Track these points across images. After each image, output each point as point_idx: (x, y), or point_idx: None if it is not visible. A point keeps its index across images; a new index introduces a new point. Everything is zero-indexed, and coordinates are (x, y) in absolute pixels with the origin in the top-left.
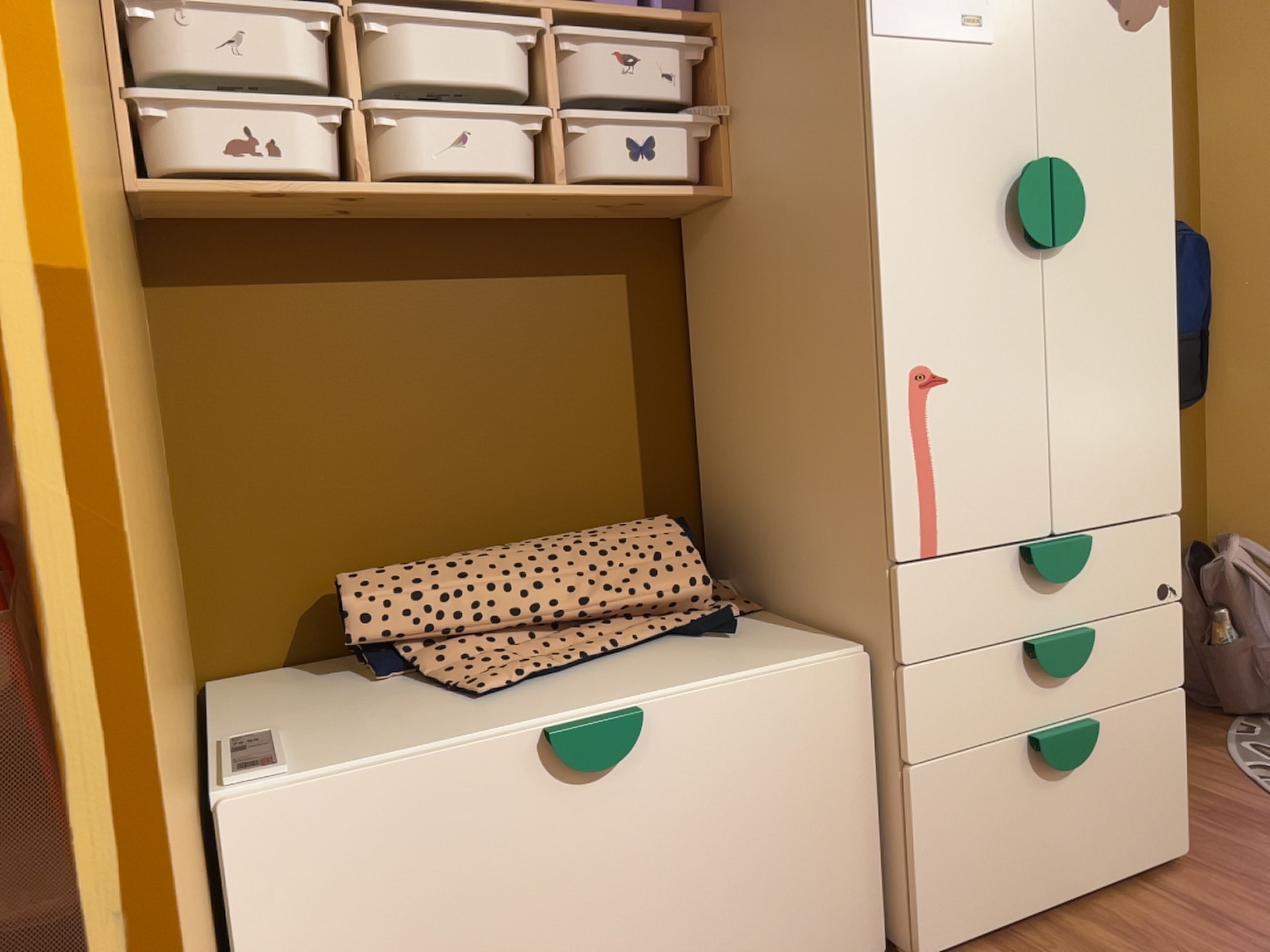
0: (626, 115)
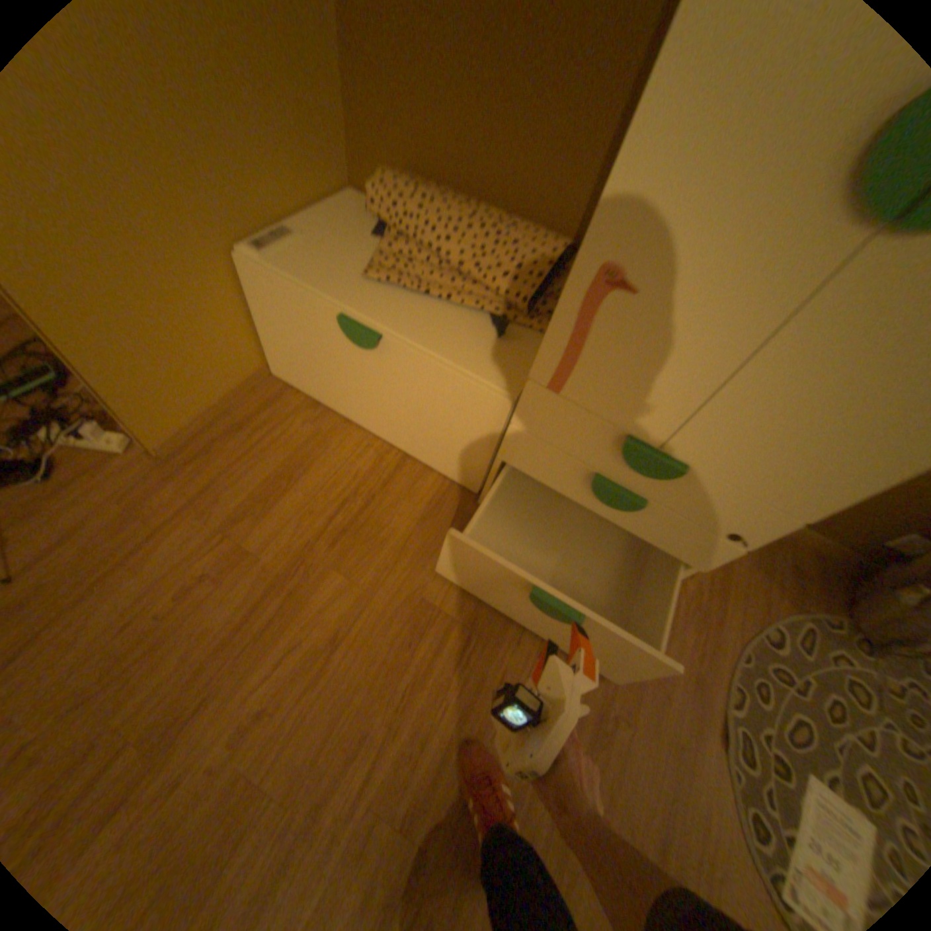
0: None
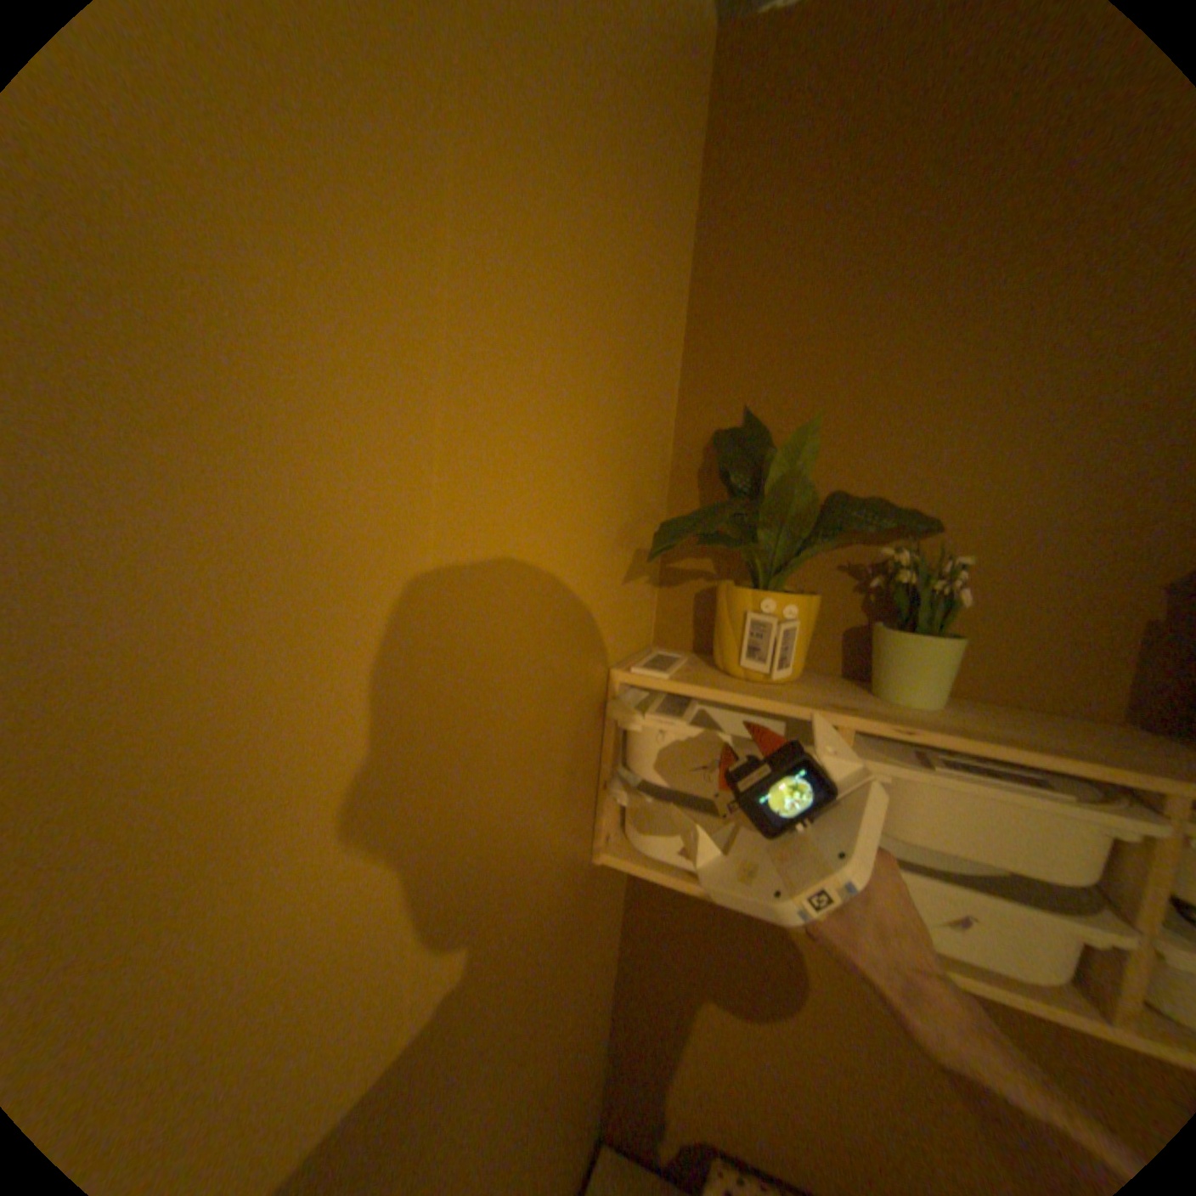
0: None
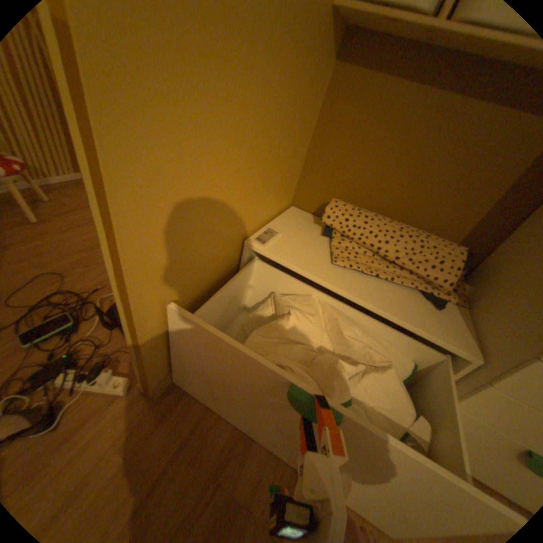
0: None
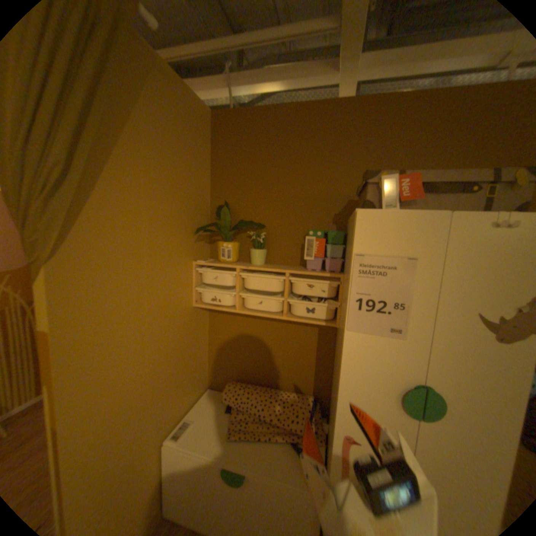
0: (305, 302)
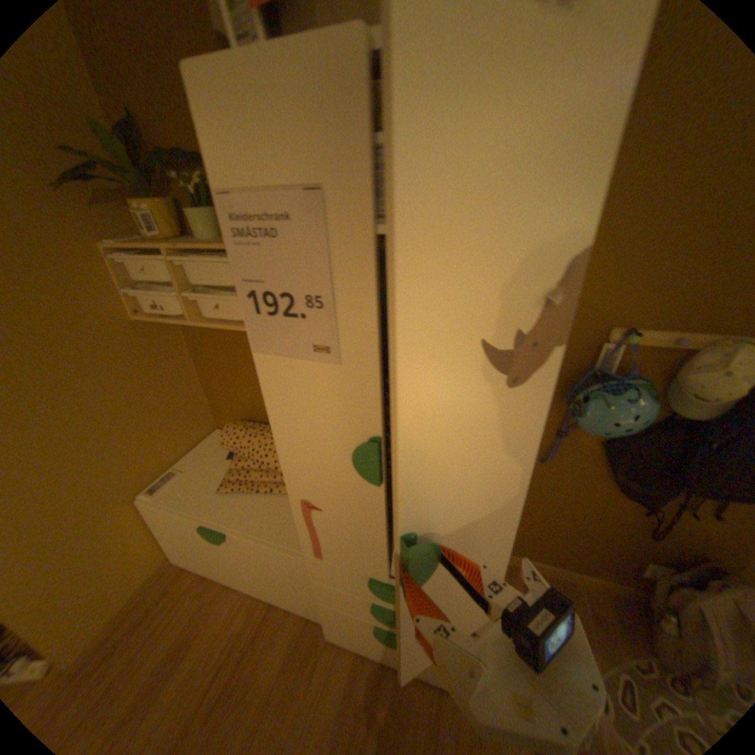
0: None
